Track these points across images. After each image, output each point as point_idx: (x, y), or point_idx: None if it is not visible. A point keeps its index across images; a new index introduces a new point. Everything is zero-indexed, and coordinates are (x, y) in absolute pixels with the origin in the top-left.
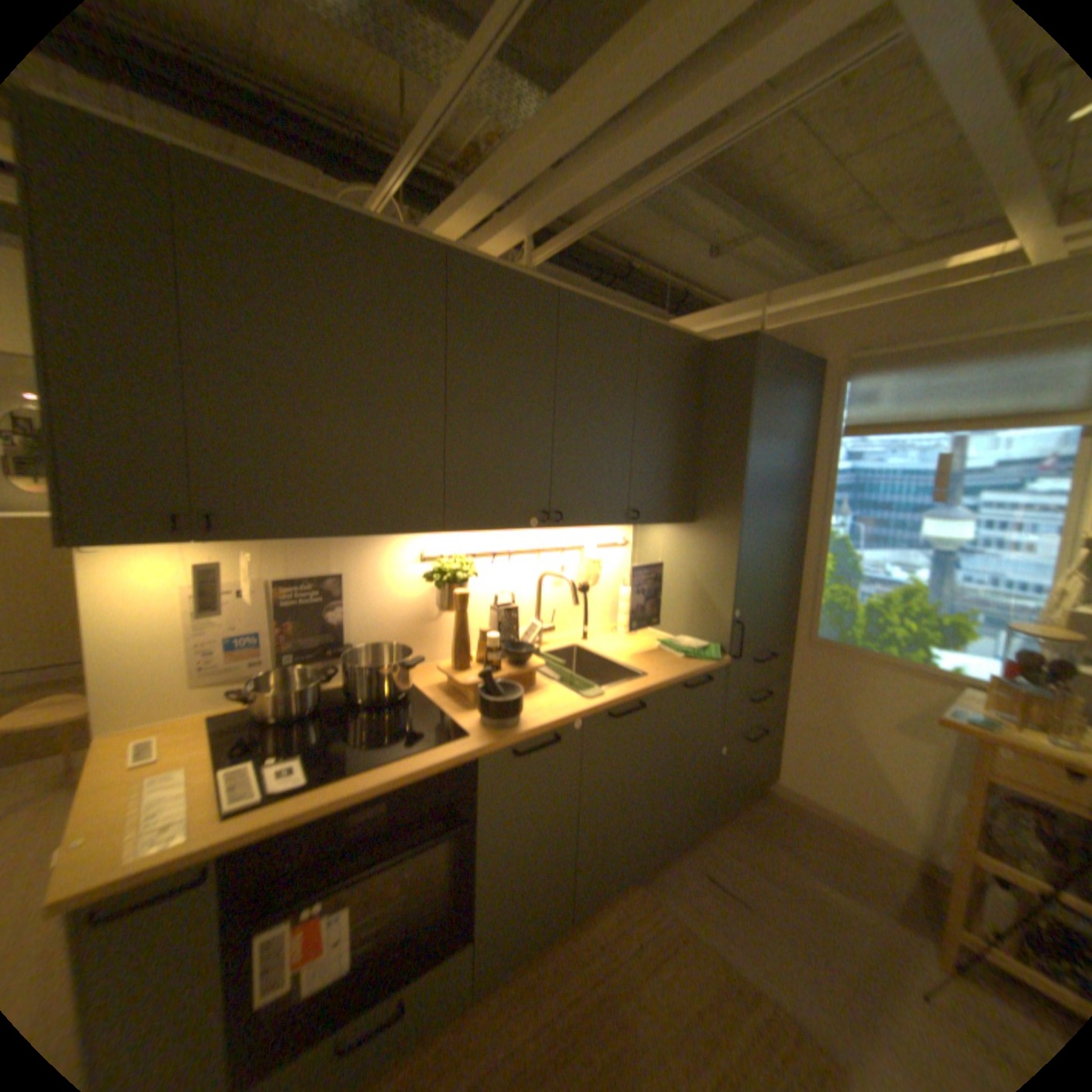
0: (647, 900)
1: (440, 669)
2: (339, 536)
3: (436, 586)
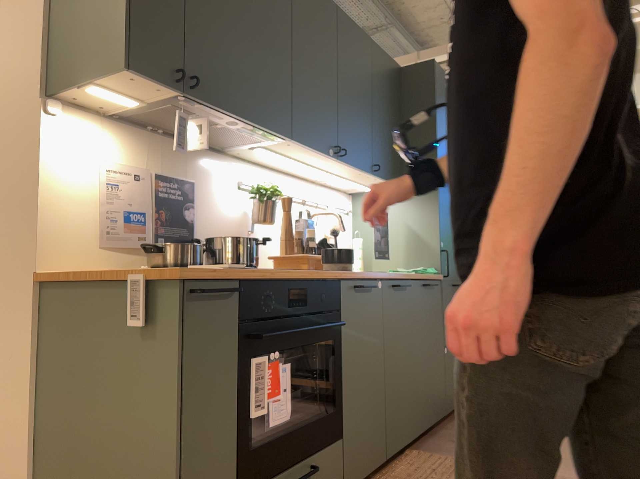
0: (423, 454)
1: (273, 256)
2: (243, 121)
3: (249, 208)
